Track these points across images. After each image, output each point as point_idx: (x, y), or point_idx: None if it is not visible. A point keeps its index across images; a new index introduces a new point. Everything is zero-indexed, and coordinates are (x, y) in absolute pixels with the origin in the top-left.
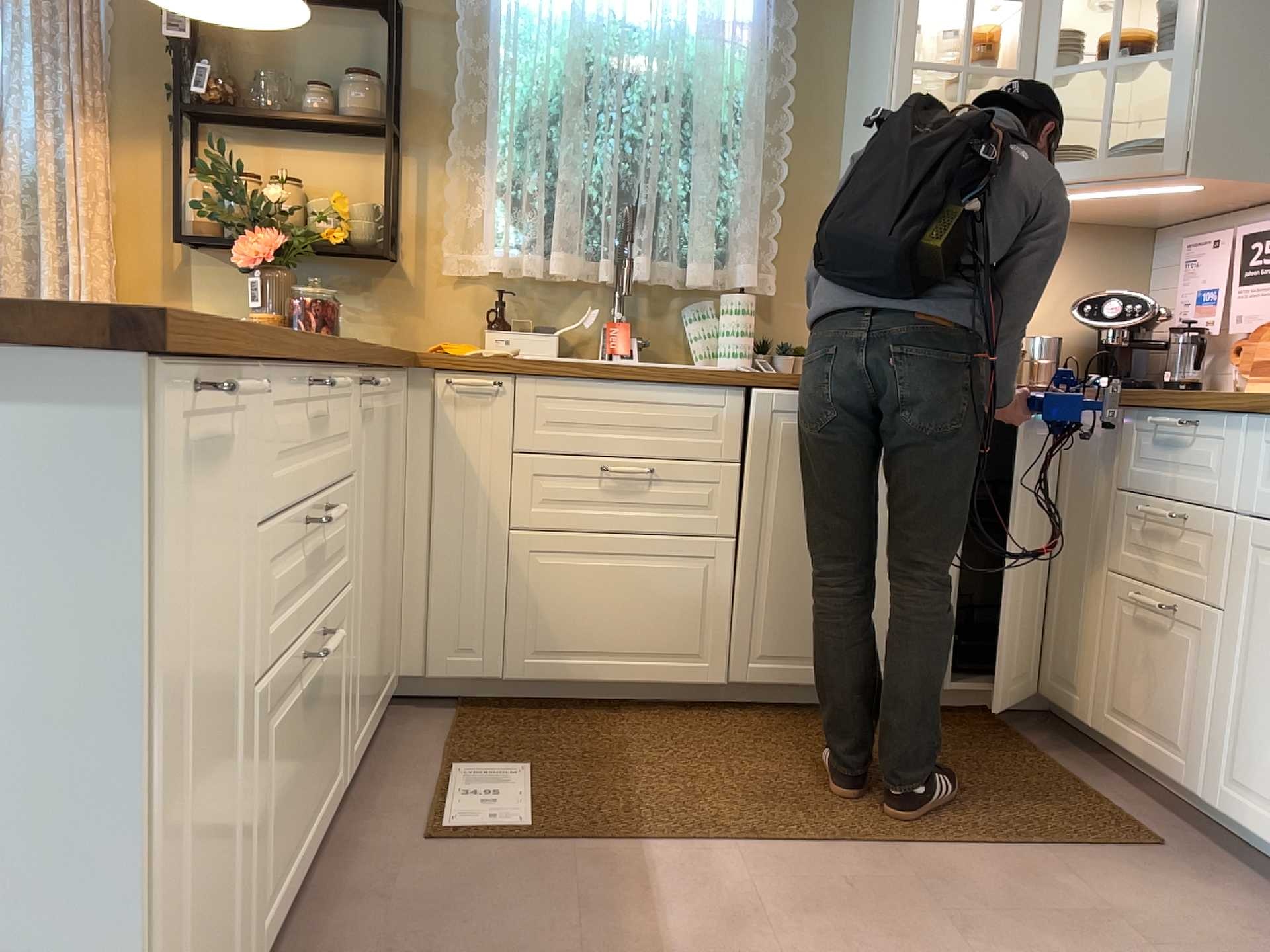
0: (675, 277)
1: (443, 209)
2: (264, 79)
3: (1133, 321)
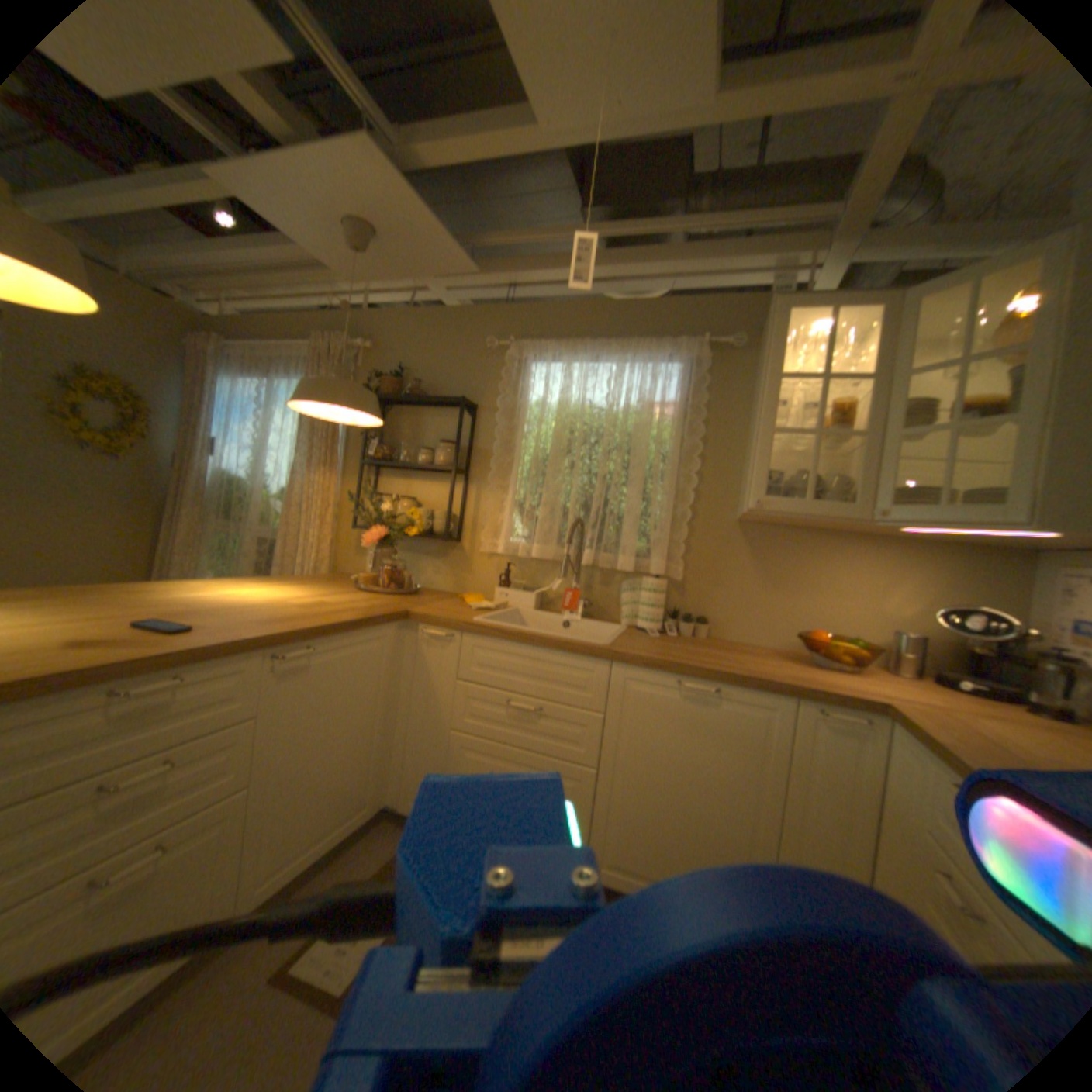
0: (615, 563)
1: (486, 514)
2: (404, 445)
3: (997, 639)
